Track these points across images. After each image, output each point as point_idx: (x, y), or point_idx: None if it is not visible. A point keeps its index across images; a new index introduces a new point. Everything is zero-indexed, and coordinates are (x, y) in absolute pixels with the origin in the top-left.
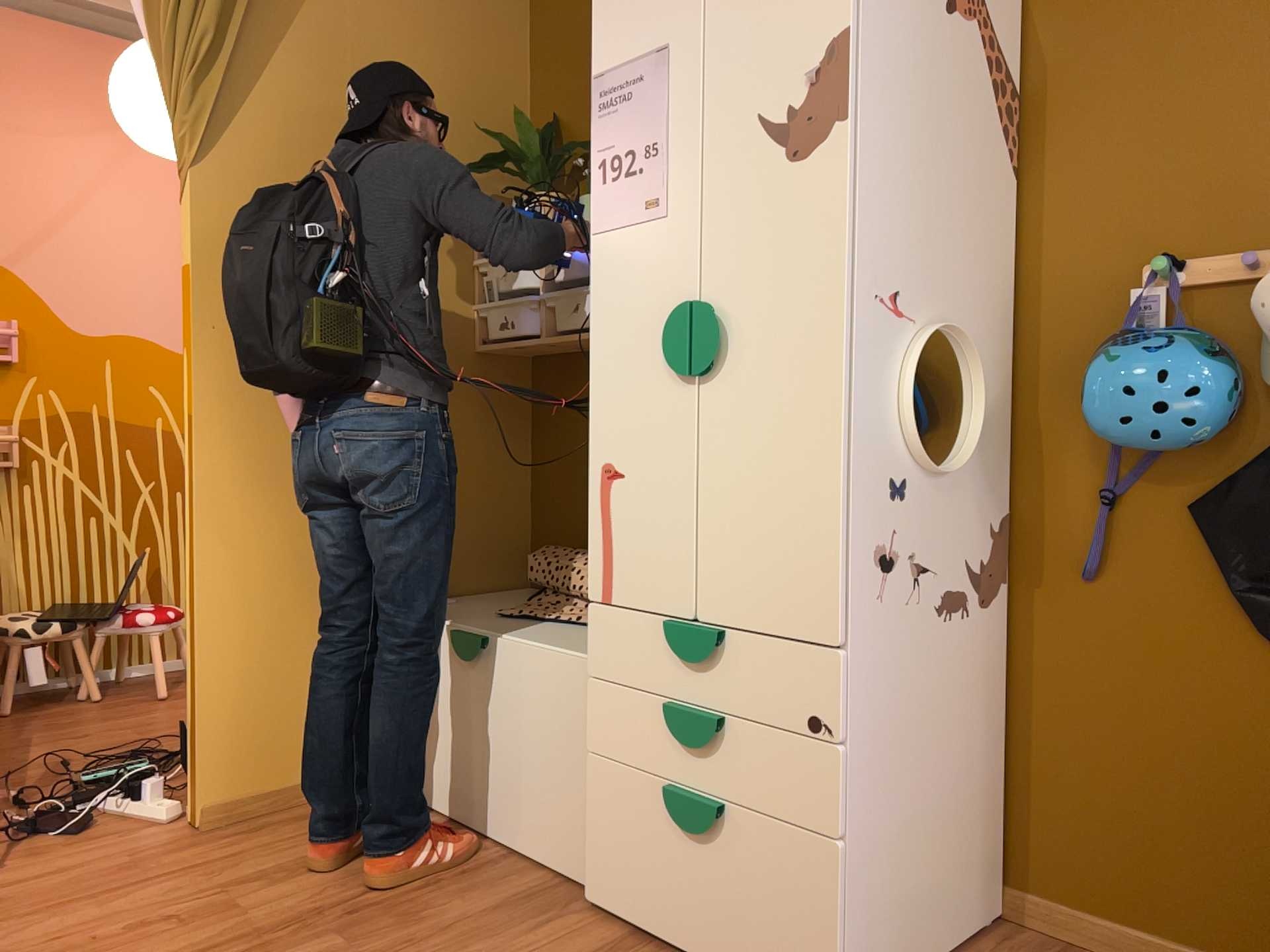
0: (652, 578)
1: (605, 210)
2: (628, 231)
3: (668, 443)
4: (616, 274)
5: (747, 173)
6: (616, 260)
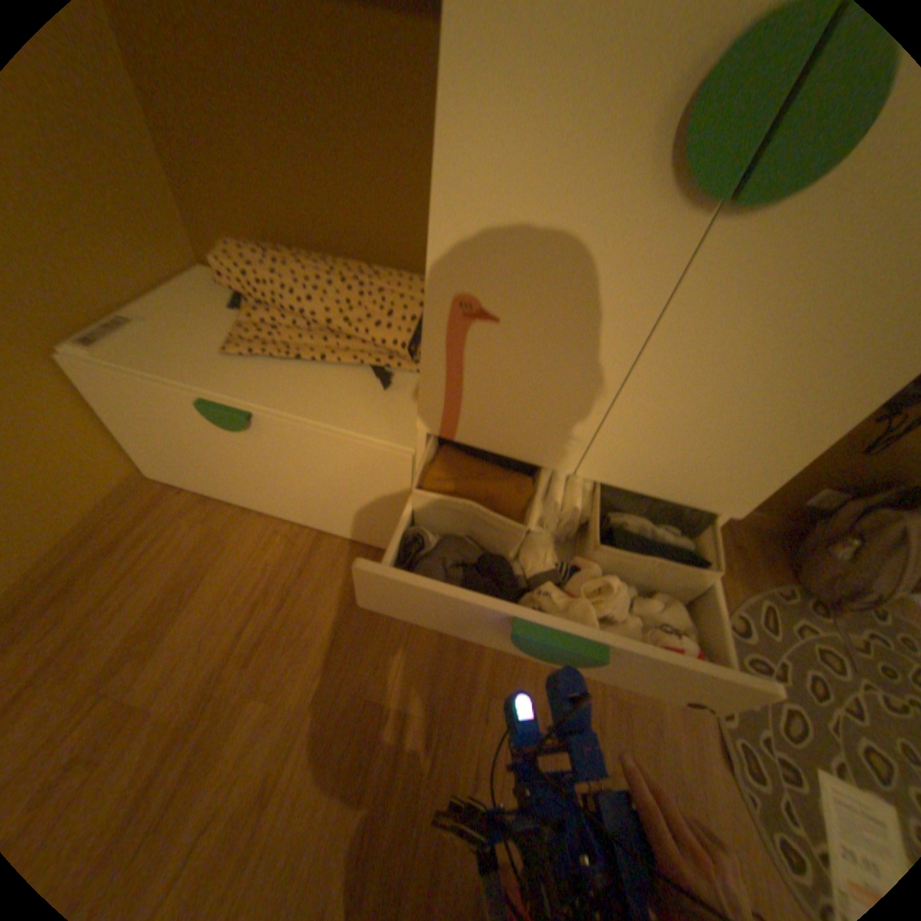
0: (522, 431)
1: None
2: None
3: (604, 295)
4: None
5: None
6: None
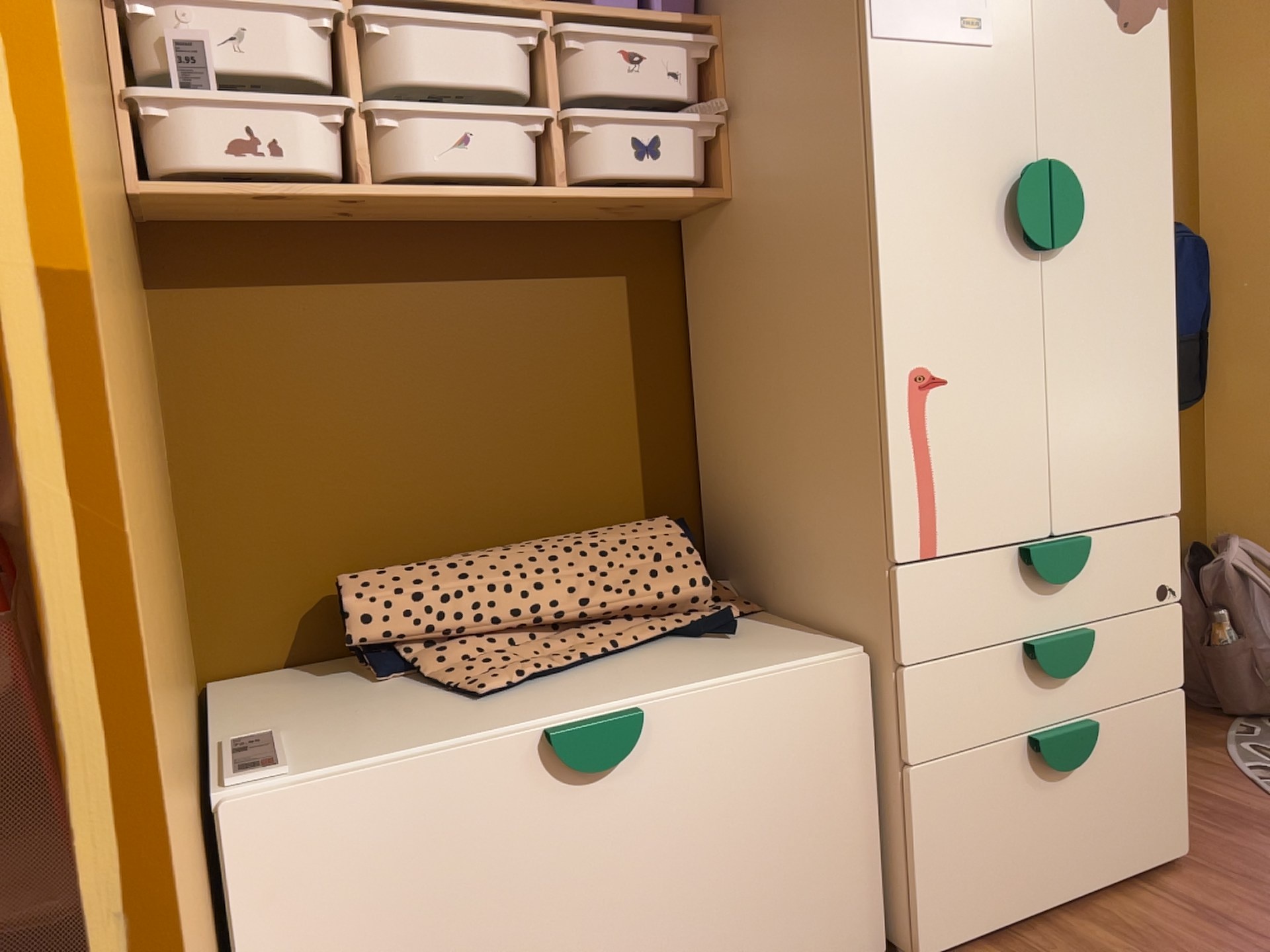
0: (997, 504)
1: (898, 10)
2: (937, 51)
3: (1010, 334)
4: (921, 106)
5: (1082, 28)
6: (919, 87)
